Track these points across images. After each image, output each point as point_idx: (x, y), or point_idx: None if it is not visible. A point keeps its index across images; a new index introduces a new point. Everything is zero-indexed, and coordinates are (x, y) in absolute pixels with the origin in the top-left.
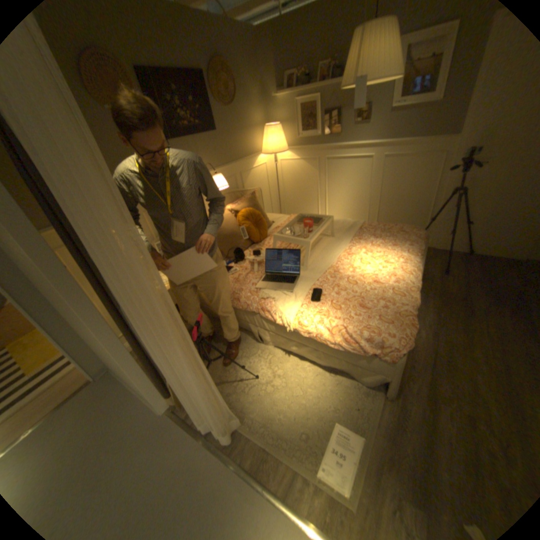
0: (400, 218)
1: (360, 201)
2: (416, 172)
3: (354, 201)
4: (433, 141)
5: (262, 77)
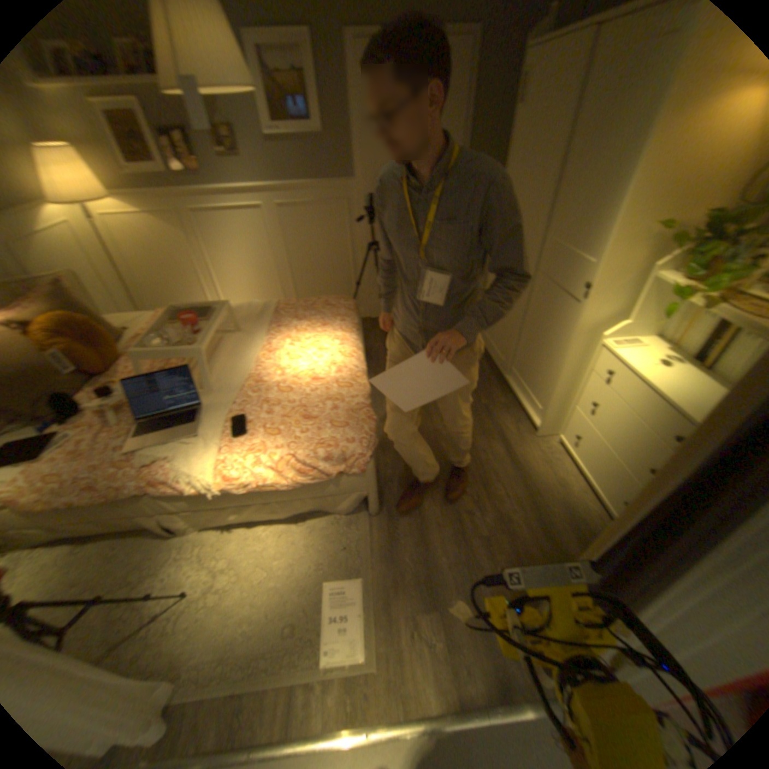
0: (321, 288)
1: (263, 271)
2: (320, 226)
3: (255, 274)
4: (327, 186)
5: None
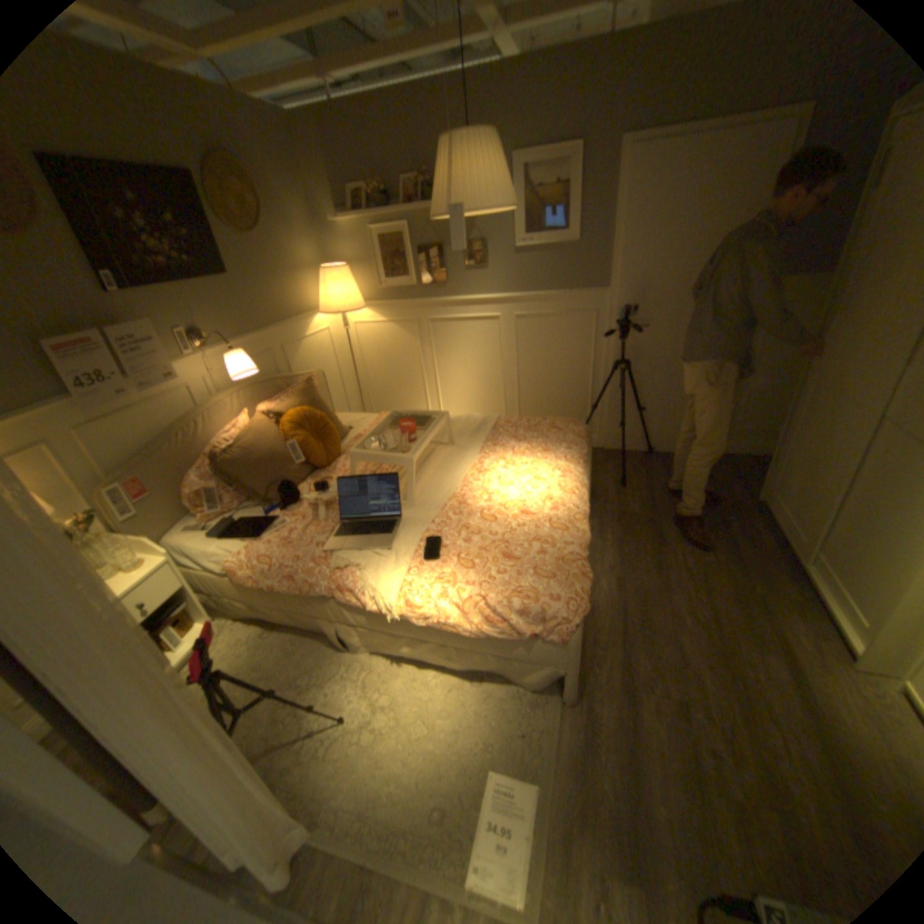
0: (550, 408)
1: (490, 384)
2: (561, 340)
3: (481, 386)
4: (577, 297)
5: (307, 190)
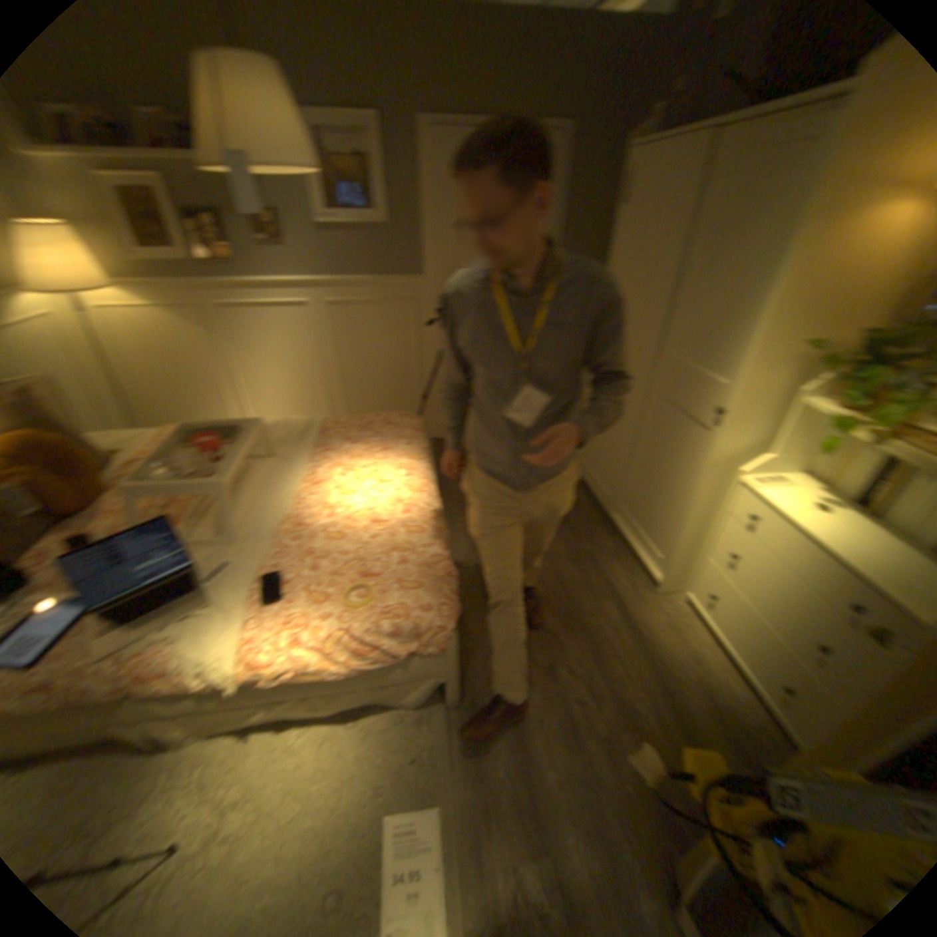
0: (384, 401)
1: (313, 380)
2: (386, 329)
3: (302, 382)
4: (397, 283)
5: None
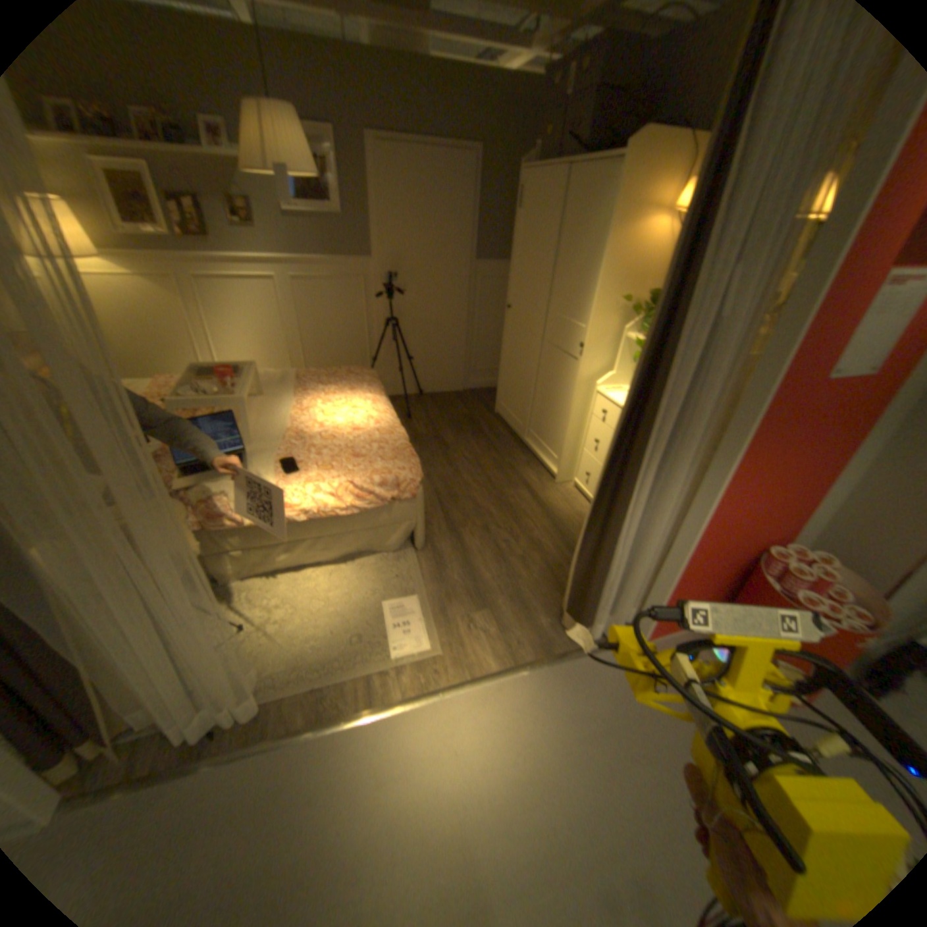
0: (336, 364)
1: (274, 345)
2: (338, 302)
3: (264, 347)
4: (346, 264)
5: None
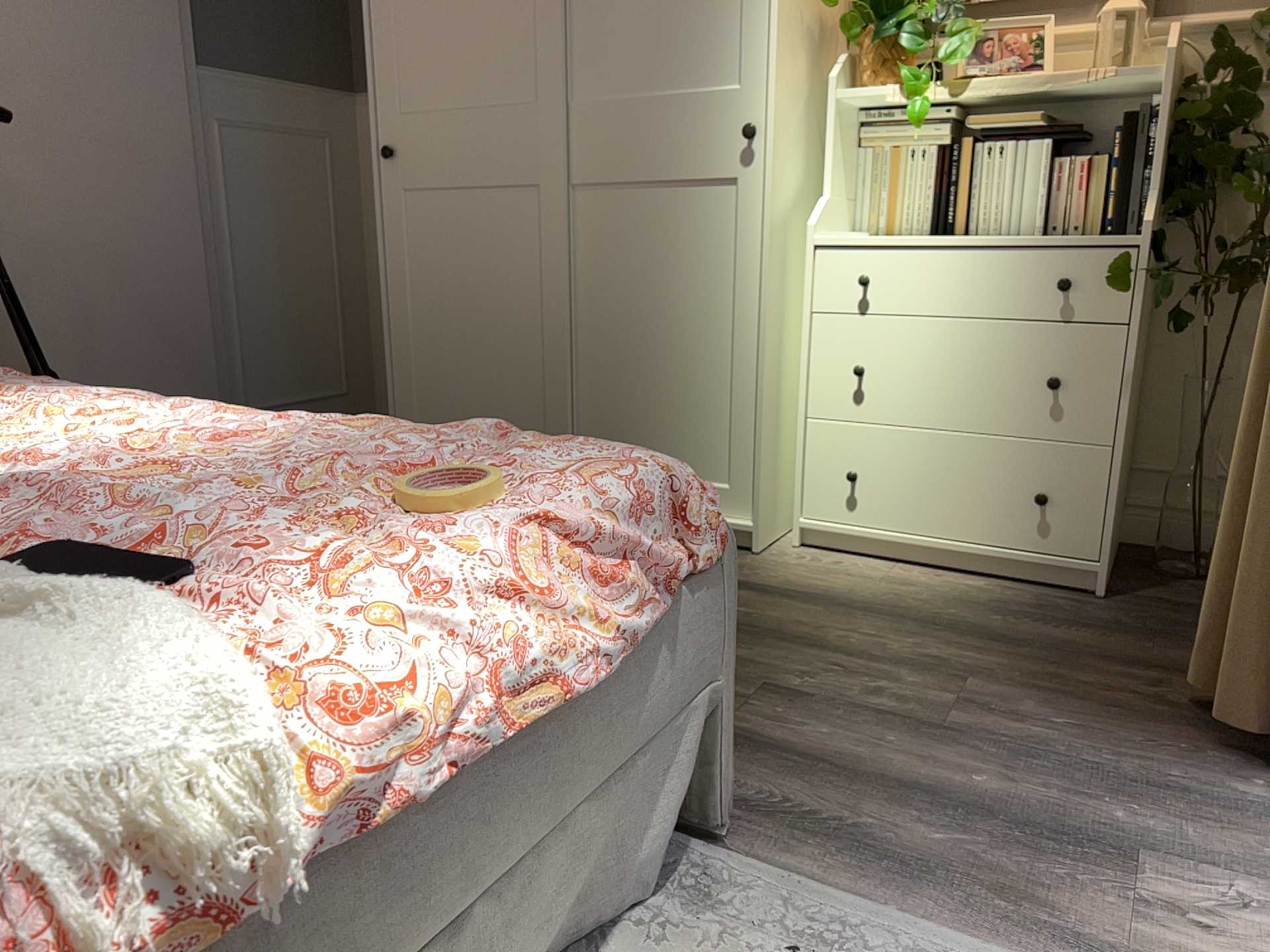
0: None
1: None
2: None
3: None
4: None
5: None
